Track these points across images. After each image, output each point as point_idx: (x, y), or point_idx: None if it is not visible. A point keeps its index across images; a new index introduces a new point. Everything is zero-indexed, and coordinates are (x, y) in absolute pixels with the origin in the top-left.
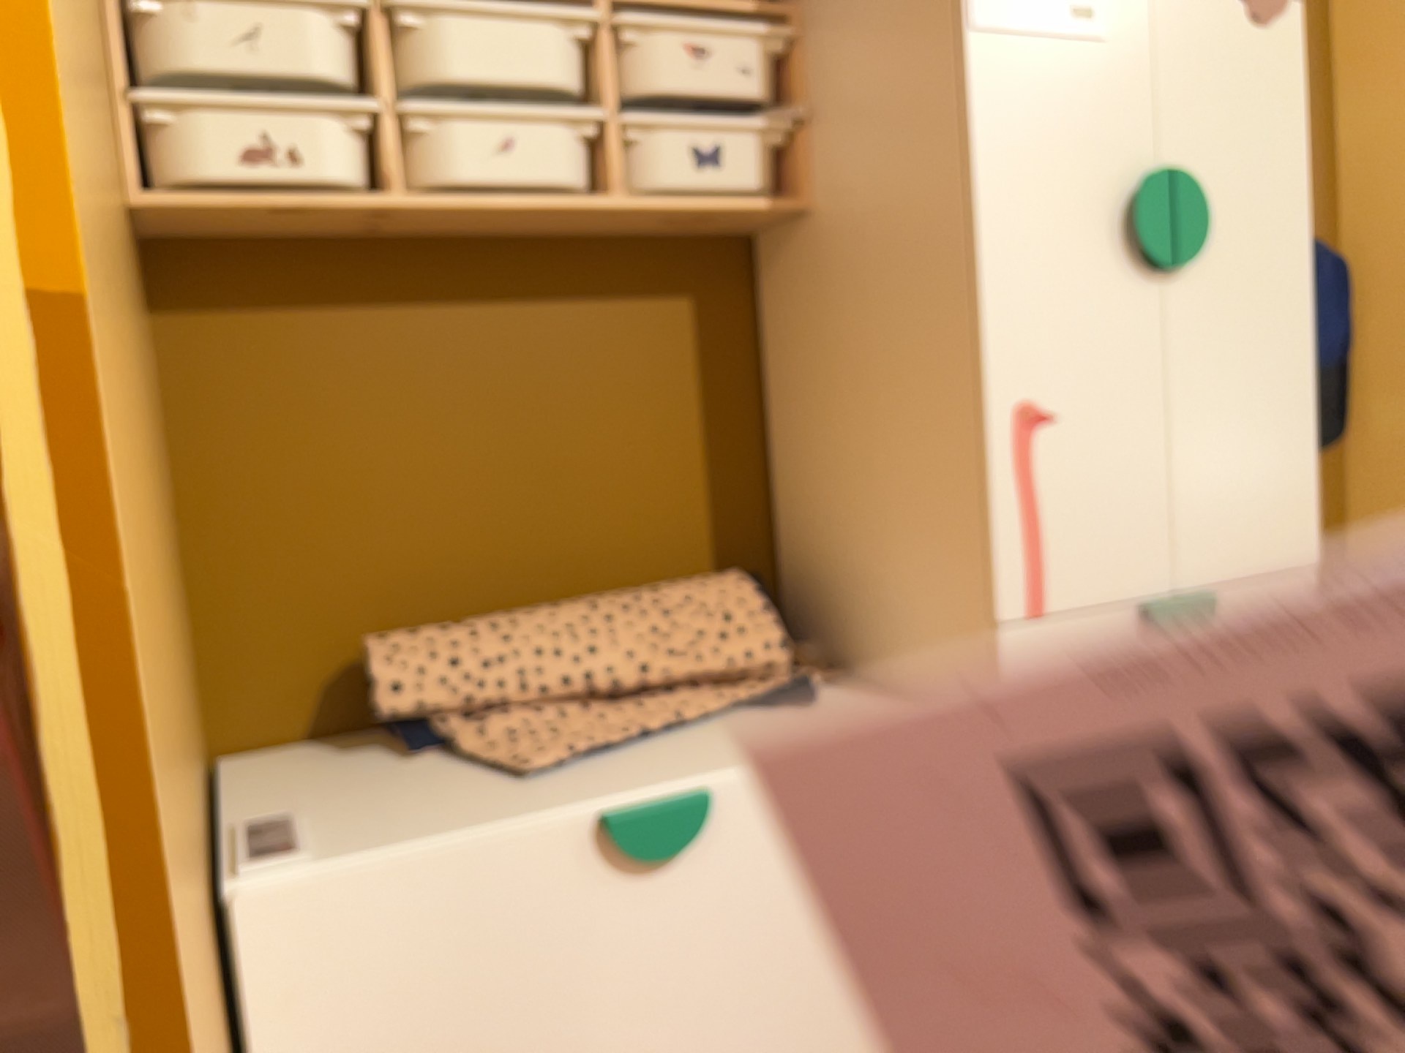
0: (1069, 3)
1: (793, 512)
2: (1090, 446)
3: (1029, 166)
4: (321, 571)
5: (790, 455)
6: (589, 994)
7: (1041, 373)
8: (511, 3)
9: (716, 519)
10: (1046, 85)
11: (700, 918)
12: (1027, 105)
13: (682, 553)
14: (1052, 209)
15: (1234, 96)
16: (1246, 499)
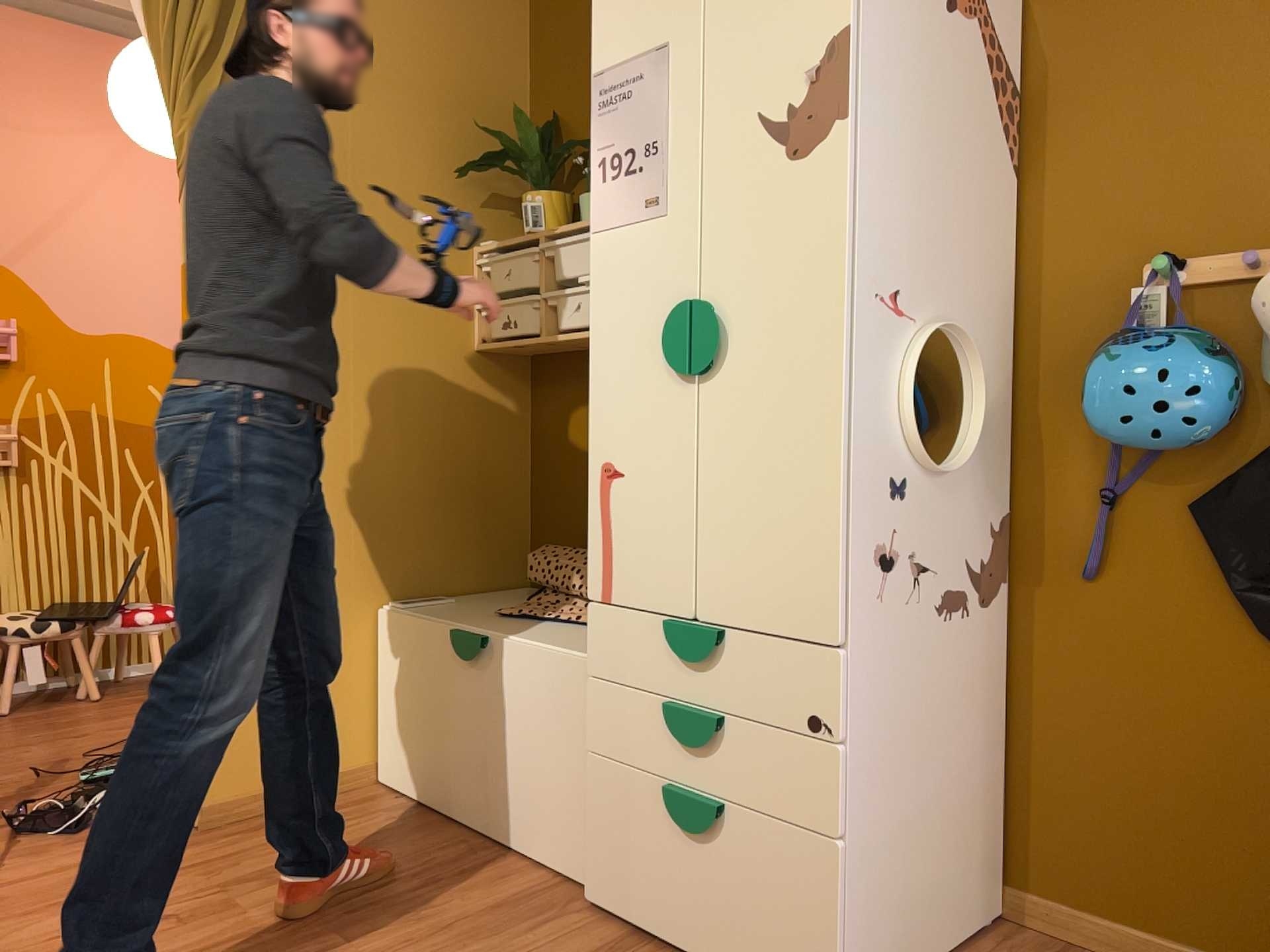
0: (642, 199)
1: None
2: (640, 496)
3: (616, 310)
4: (565, 511)
5: None
6: (448, 707)
7: (615, 443)
8: (580, 234)
9: None
10: (628, 257)
11: (482, 698)
12: (616, 272)
13: None
14: (627, 336)
15: (765, 229)
16: (759, 563)
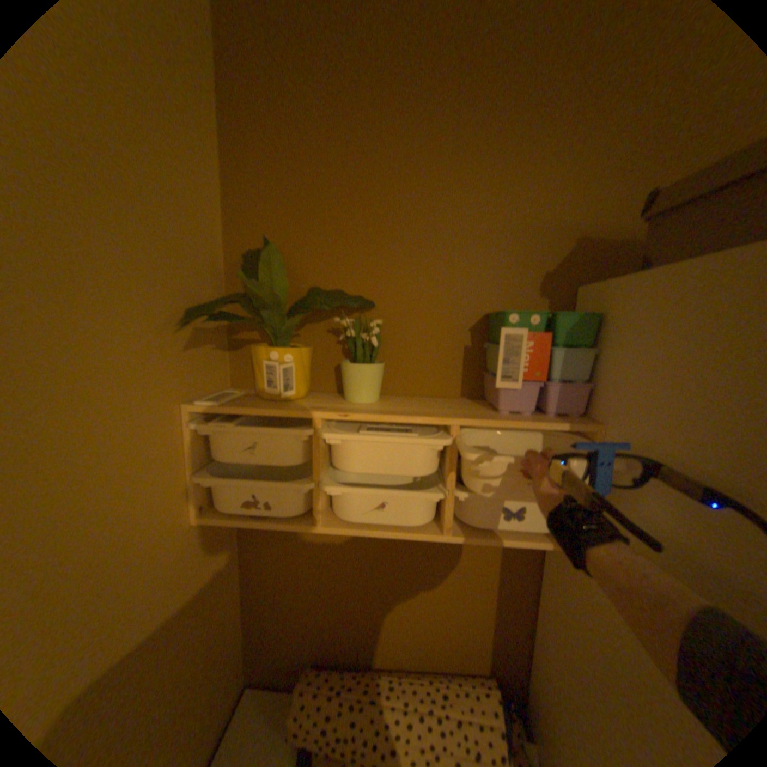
0: None
1: (541, 665)
2: None
3: None
4: (295, 625)
5: (544, 636)
6: None
7: None
8: (393, 432)
9: (494, 644)
10: None
11: None
12: None
13: (471, 655)
14: None
15: None
16: None
